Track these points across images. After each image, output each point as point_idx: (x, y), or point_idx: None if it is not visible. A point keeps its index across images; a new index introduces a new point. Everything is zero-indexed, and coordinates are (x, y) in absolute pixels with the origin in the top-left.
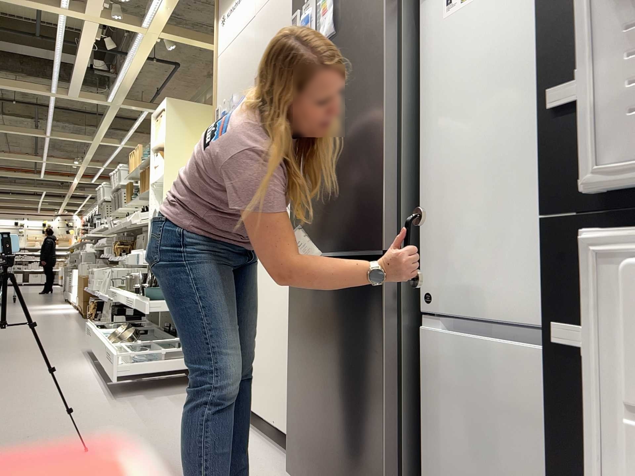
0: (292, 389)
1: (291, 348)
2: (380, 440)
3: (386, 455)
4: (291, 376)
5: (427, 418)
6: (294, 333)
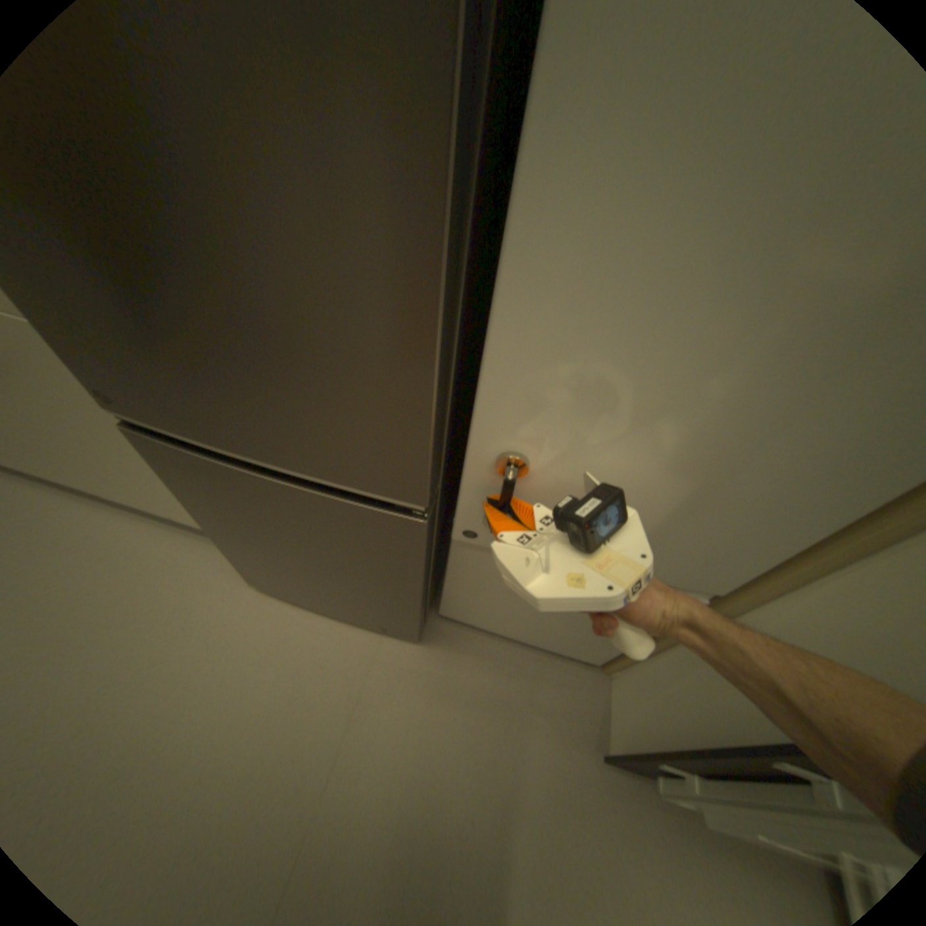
0: (223, 541)
1: (199, 514)
2: (409, 604)
3: (416, 610)
4: (215, 534)
5: (450, 568)
6: (199, 505)
